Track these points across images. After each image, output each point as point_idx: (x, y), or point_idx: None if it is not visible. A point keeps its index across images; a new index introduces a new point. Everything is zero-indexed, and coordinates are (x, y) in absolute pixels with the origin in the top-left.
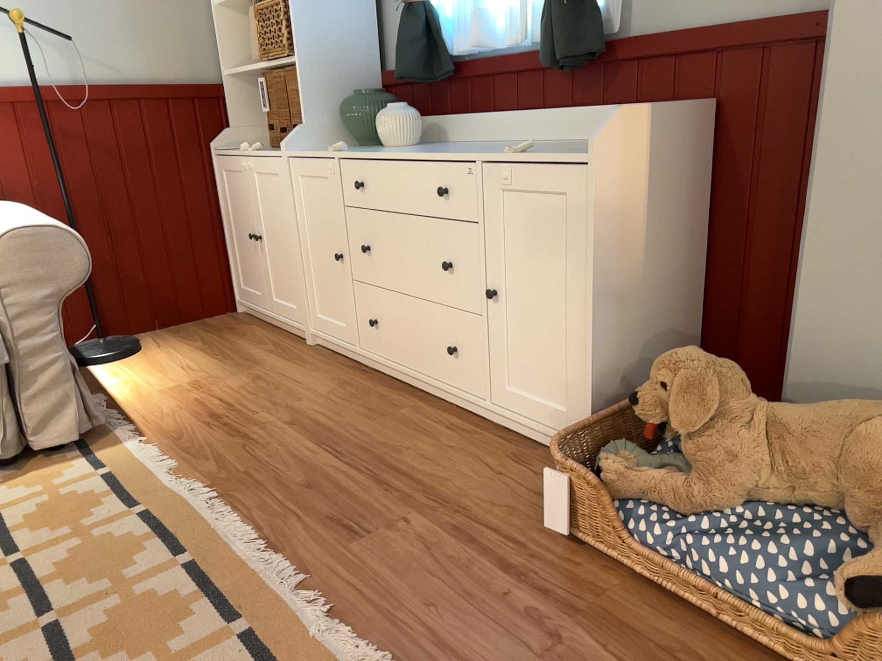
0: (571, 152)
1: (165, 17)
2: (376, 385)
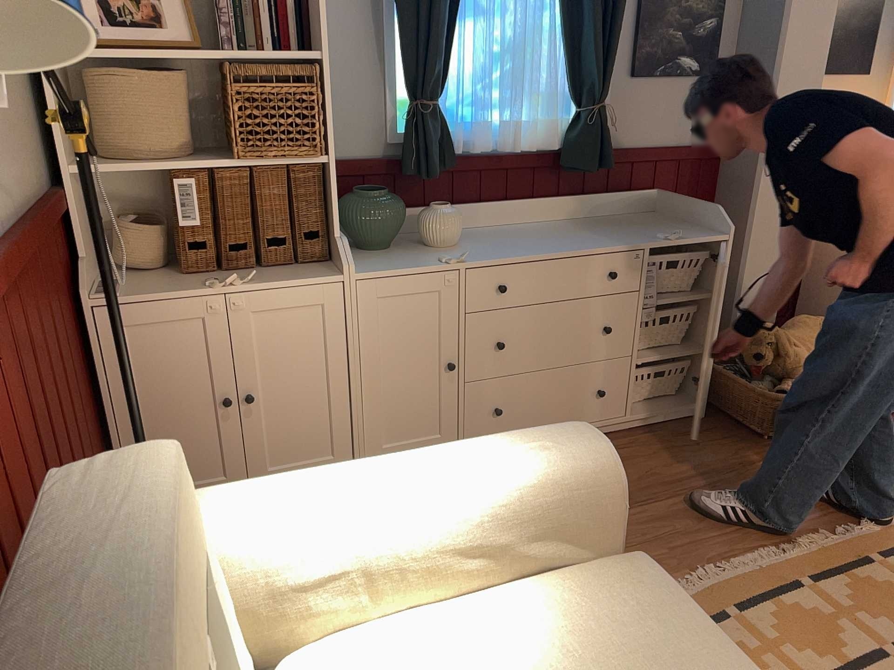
0: (701, 234)
1: (6, 78)
2: None
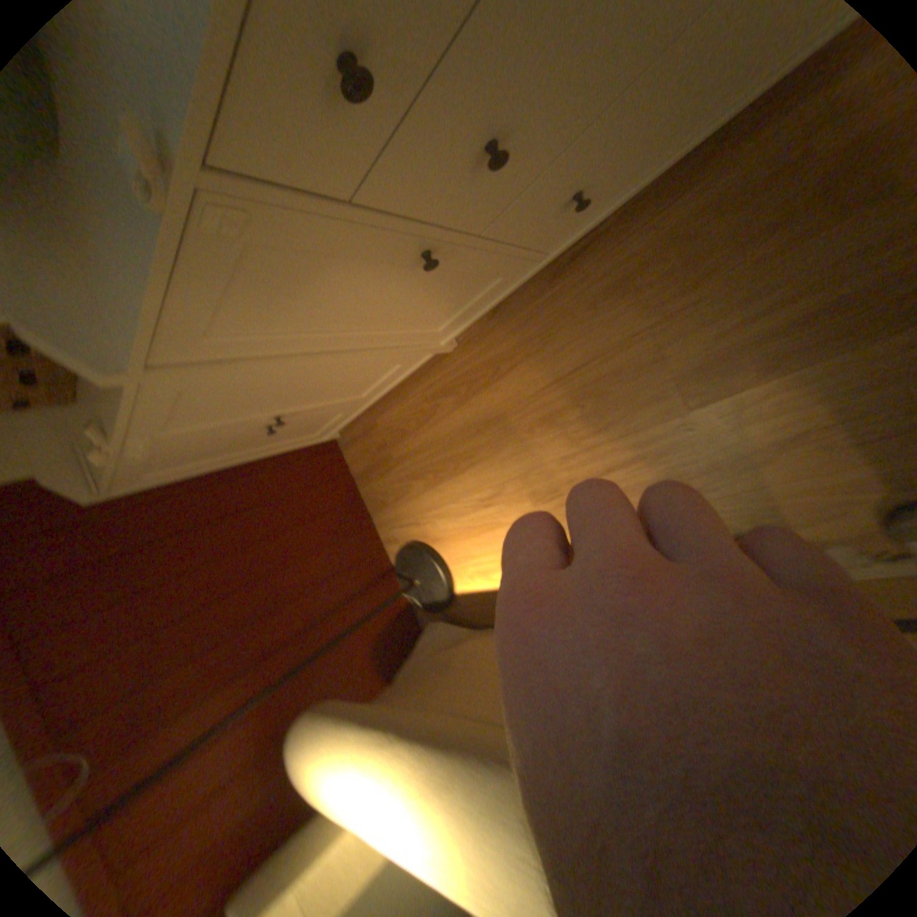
0: None
1: None
2: (653, 216)
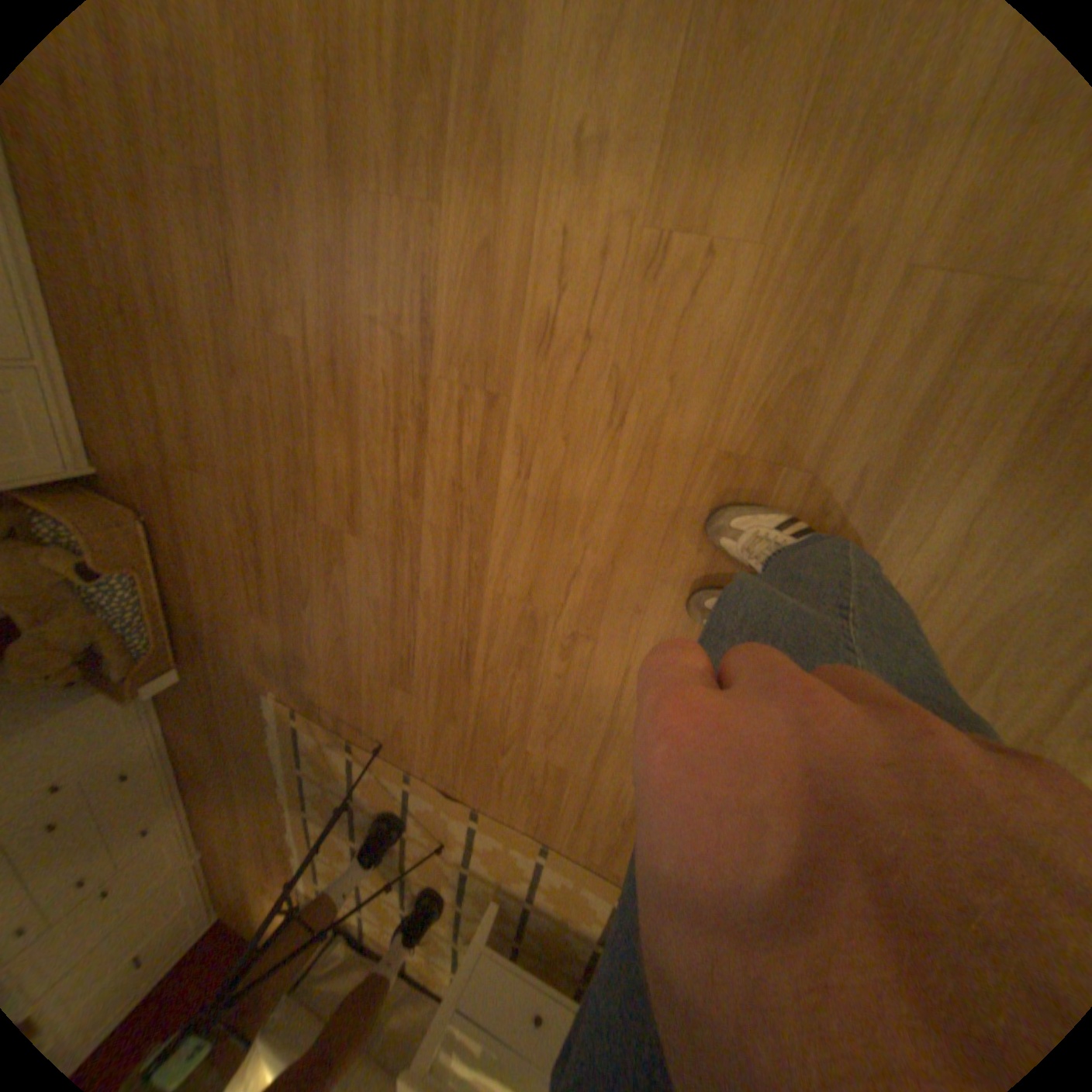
0: None
1: None
2: (180, 797)
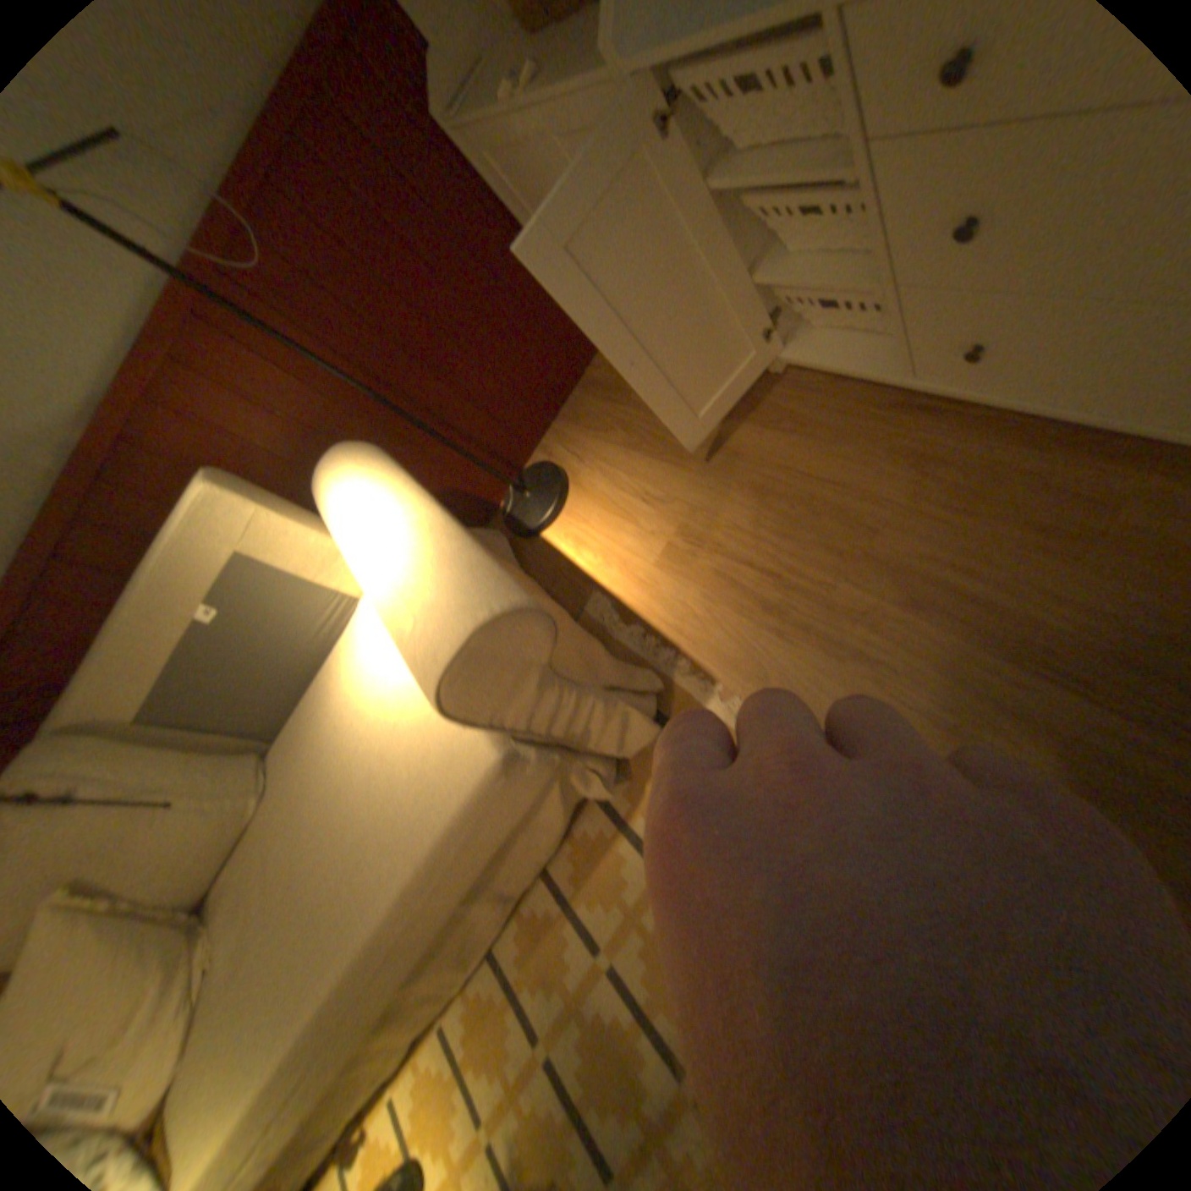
0: None
1: None
2: (997, 444)
